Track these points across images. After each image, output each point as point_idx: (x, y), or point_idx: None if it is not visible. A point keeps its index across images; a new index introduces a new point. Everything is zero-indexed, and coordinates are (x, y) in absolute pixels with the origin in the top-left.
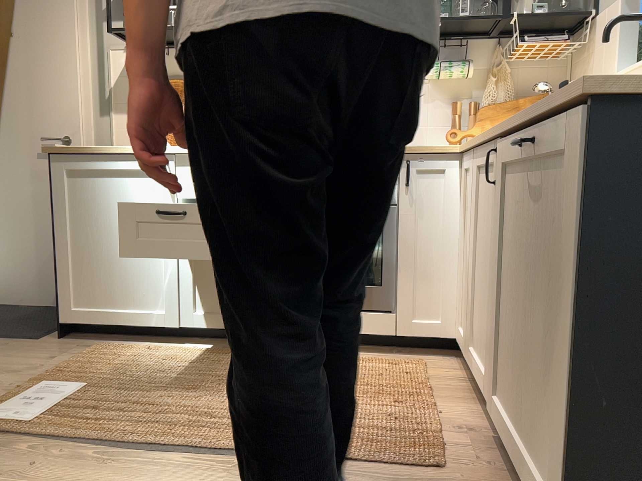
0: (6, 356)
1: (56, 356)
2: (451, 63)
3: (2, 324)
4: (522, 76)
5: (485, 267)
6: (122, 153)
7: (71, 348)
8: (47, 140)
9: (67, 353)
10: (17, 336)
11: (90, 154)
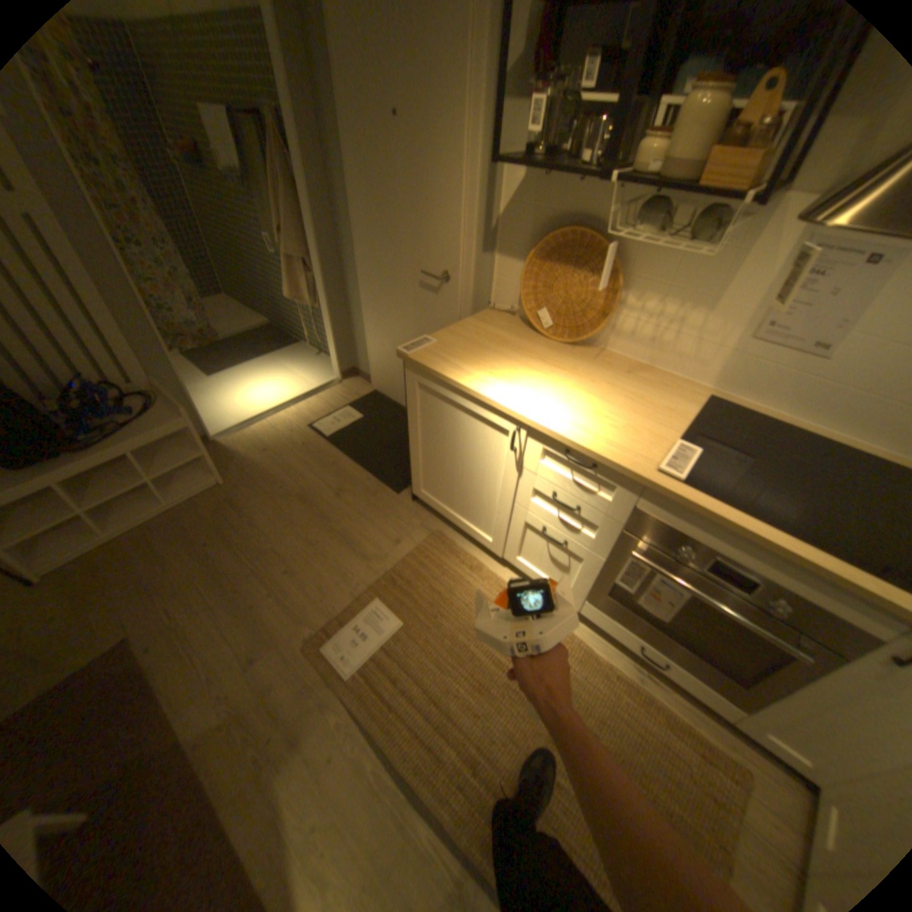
0: (370, 517)
1: (401, 539)
2: None
3: (383, 448)
4: None
5: None
6: (471, 395)
7: (416, 525)
8: (426, 276)
9: (410, 535)
10: (387, 481)
11: (440, 380)
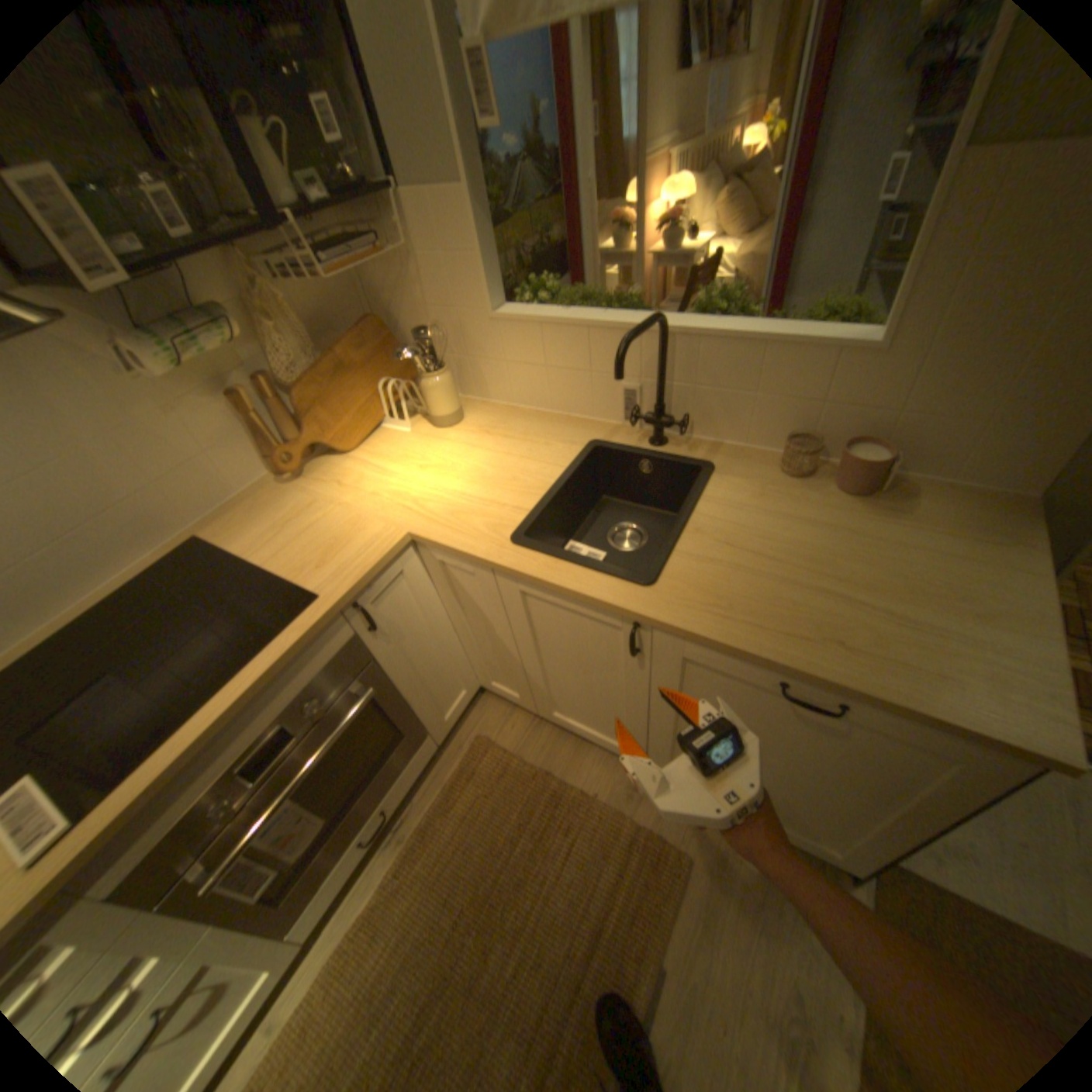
0: None
1: None
2: (191, 327)
3: None
4: (297, 288)
5: (570, 673)
6: None
7: None
8: None
9: None
10: None
11: None
